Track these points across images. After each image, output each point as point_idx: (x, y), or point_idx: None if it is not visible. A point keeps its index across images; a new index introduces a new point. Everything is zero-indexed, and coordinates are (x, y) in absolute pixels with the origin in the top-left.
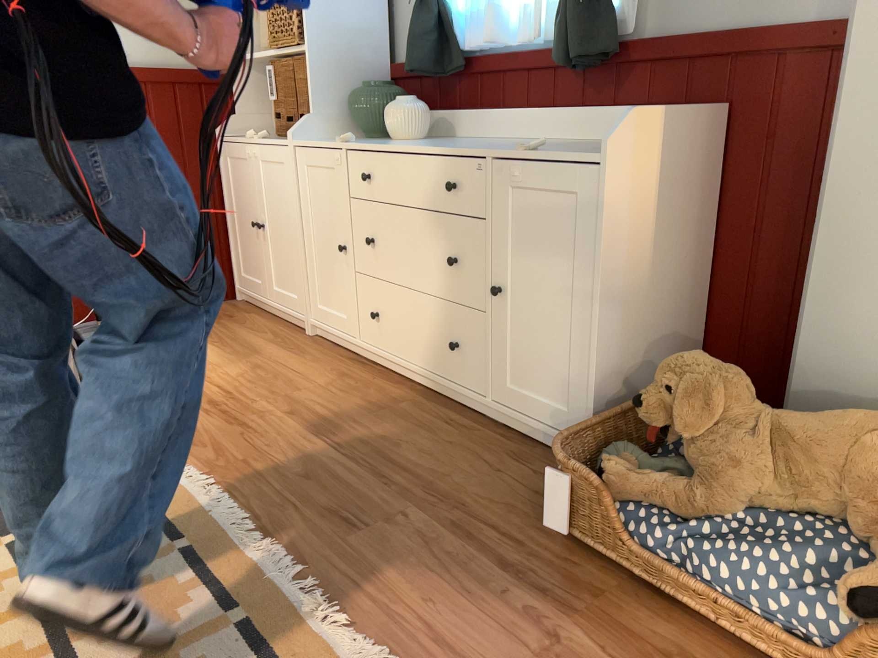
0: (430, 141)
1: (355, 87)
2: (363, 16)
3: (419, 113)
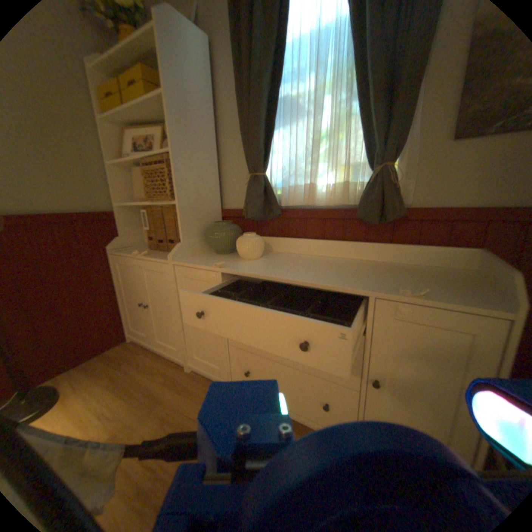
0: (270, 259)
1: (206, 222)
2: (208, 181)
3: (262, 243)
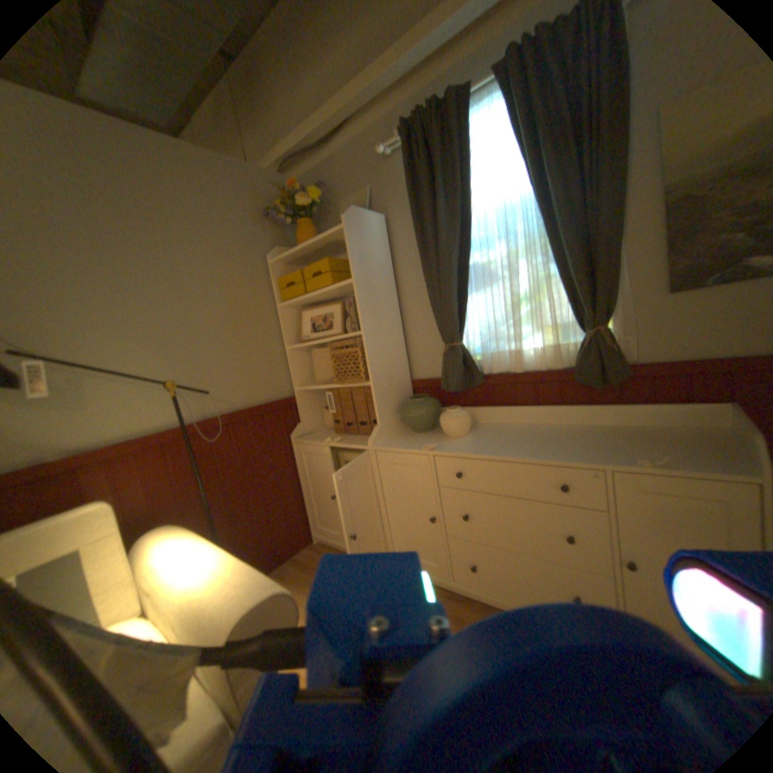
0: (480, 433)
1: (397, 397)
2: (396, 354)
3: (469, 416)
